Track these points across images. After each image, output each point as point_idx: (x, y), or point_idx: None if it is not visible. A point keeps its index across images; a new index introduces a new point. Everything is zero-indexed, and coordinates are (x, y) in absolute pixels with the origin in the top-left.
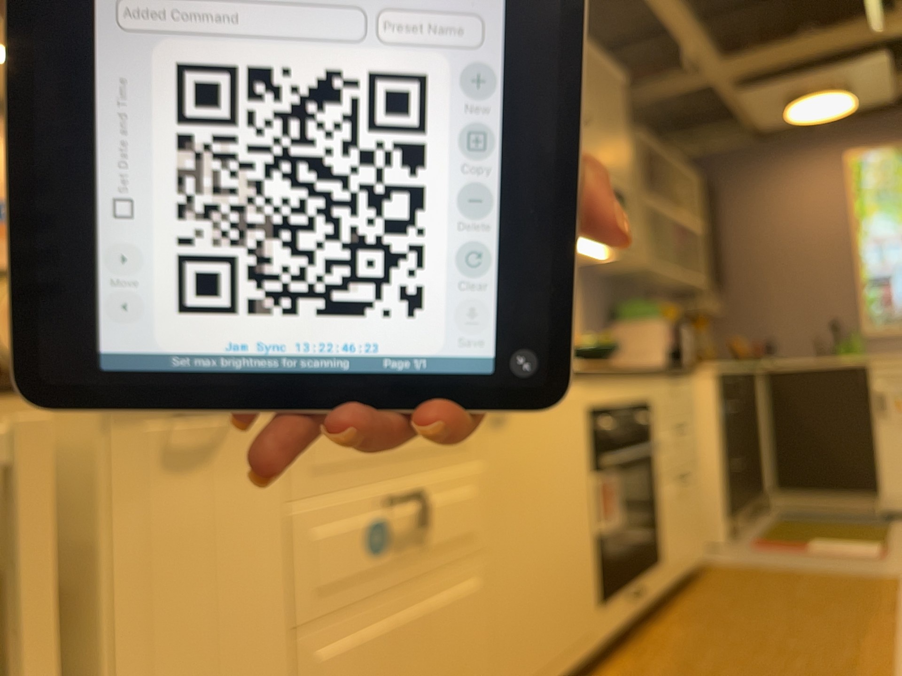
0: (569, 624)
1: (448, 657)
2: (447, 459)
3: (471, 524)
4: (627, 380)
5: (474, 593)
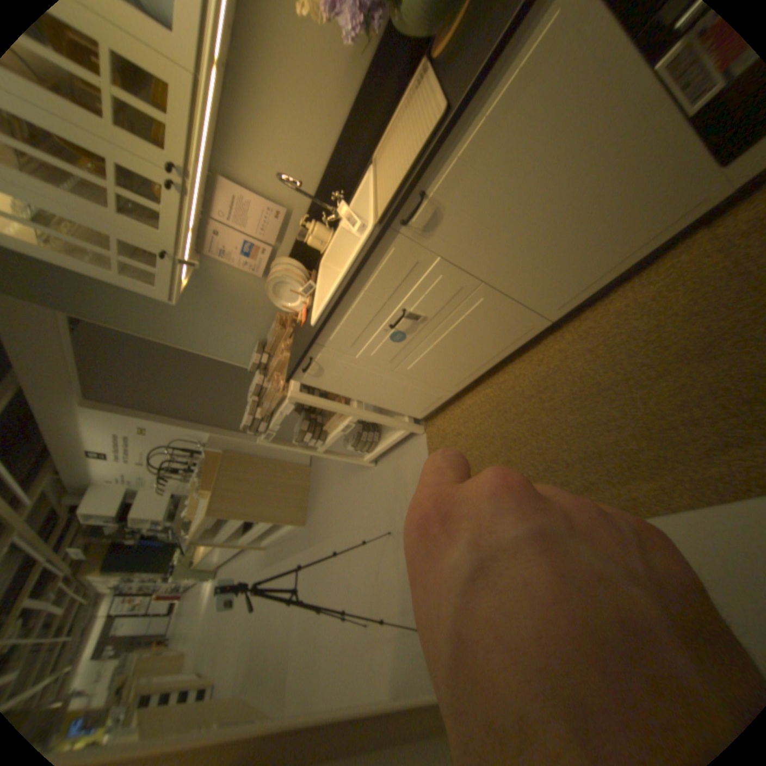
0: (637, 229)
1: (483, 329)
2: (409, 282)
3: (454, 286)
4: None
5: (484, 303)
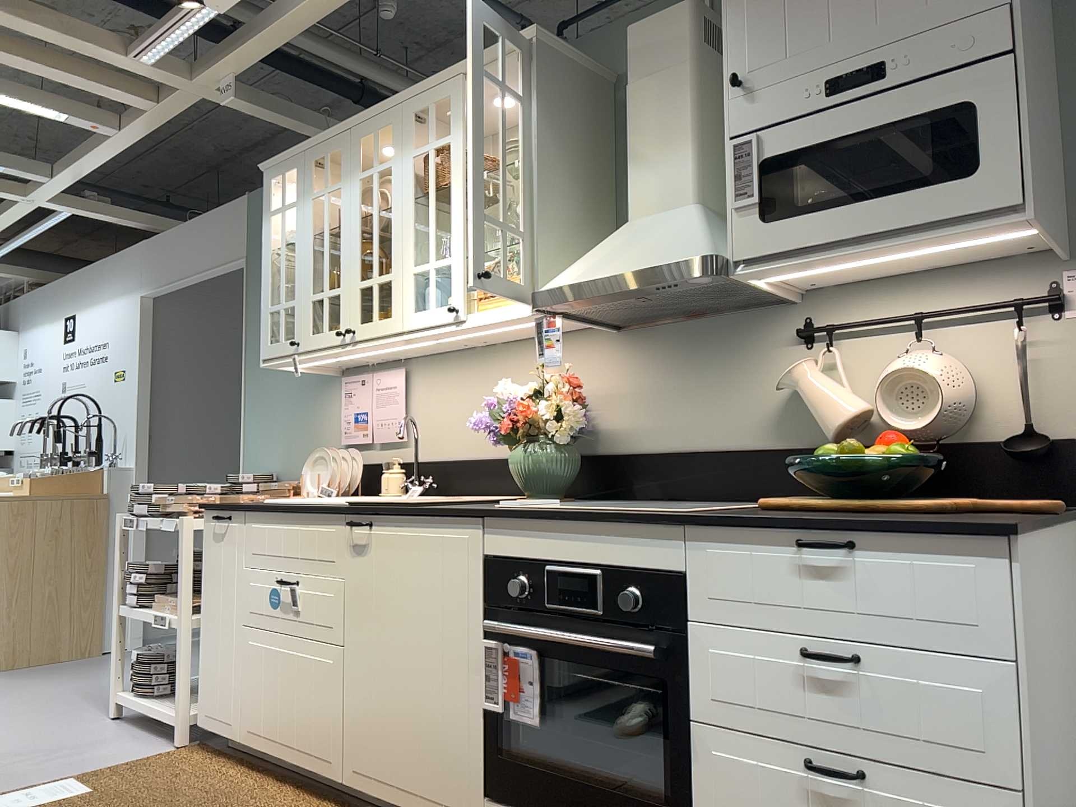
0: (427, 770)
1: (308, 696)
2: (317, 567)
3: (328, 618)
4: (592, 531)
5: (328, 668)
